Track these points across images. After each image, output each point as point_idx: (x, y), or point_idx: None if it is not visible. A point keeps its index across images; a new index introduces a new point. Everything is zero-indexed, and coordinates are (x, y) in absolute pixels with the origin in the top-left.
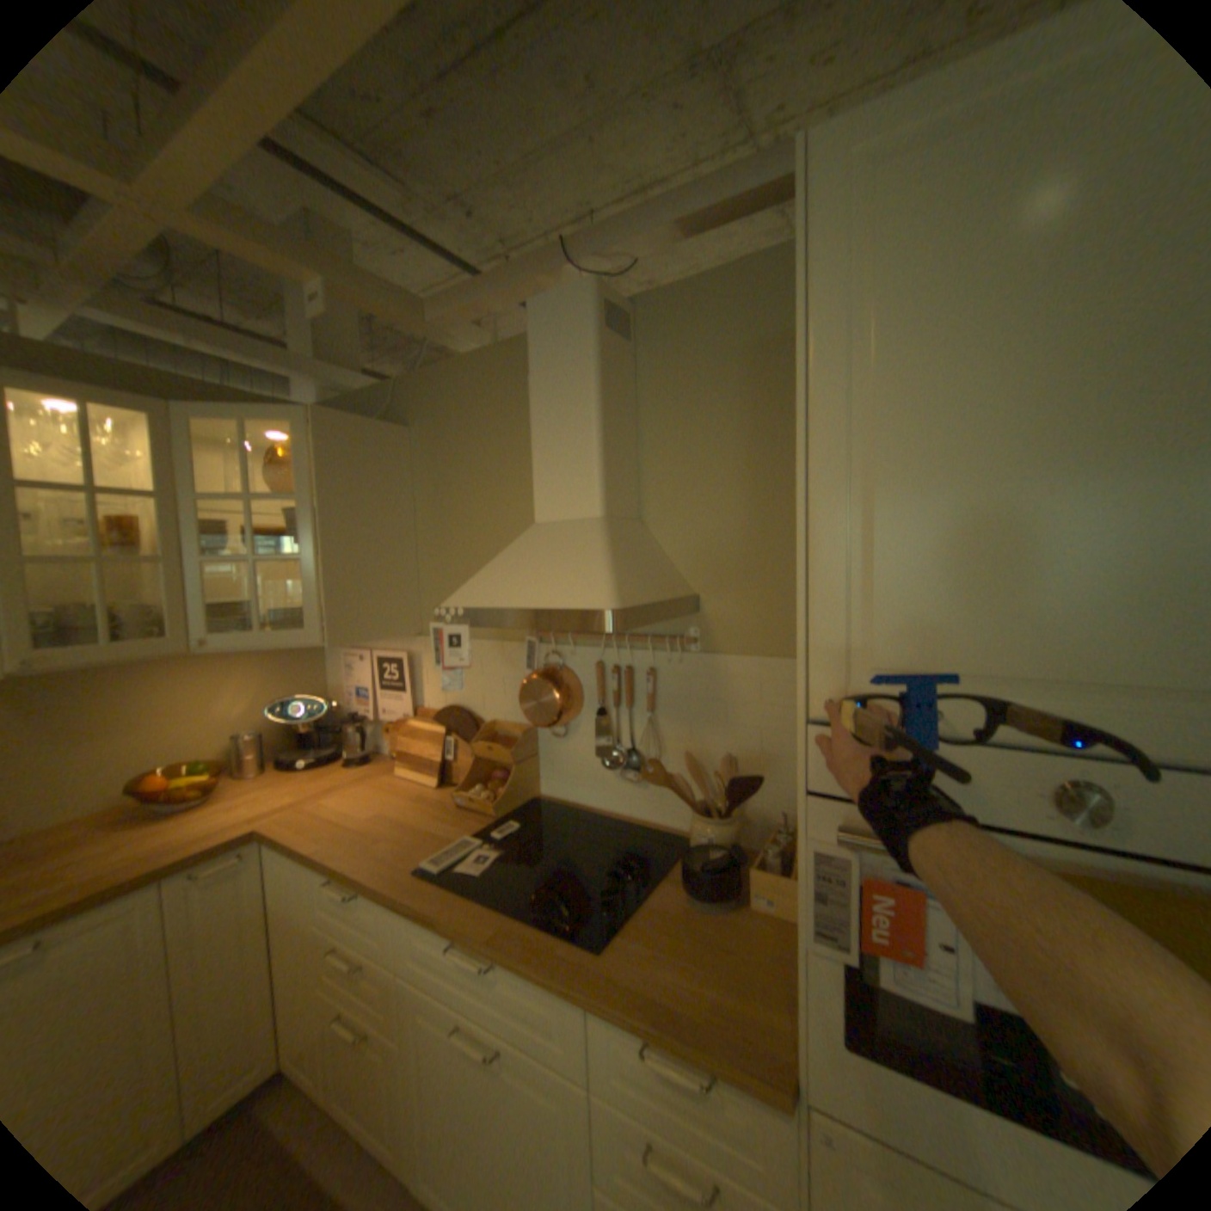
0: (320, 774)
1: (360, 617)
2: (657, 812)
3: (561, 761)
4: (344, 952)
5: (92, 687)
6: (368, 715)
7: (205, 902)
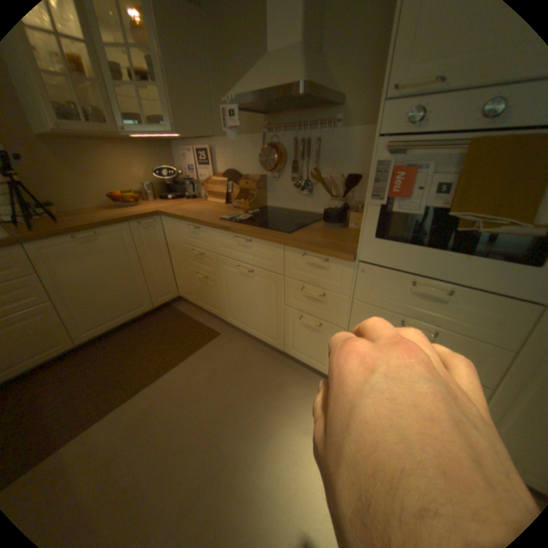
0: (178, 200)
1: (187, 120)
2: (315, 207)
3: (276, 189)
4: (196, 249)
5: (82, 150)
6: (193, 179)
7: (144, 232)
